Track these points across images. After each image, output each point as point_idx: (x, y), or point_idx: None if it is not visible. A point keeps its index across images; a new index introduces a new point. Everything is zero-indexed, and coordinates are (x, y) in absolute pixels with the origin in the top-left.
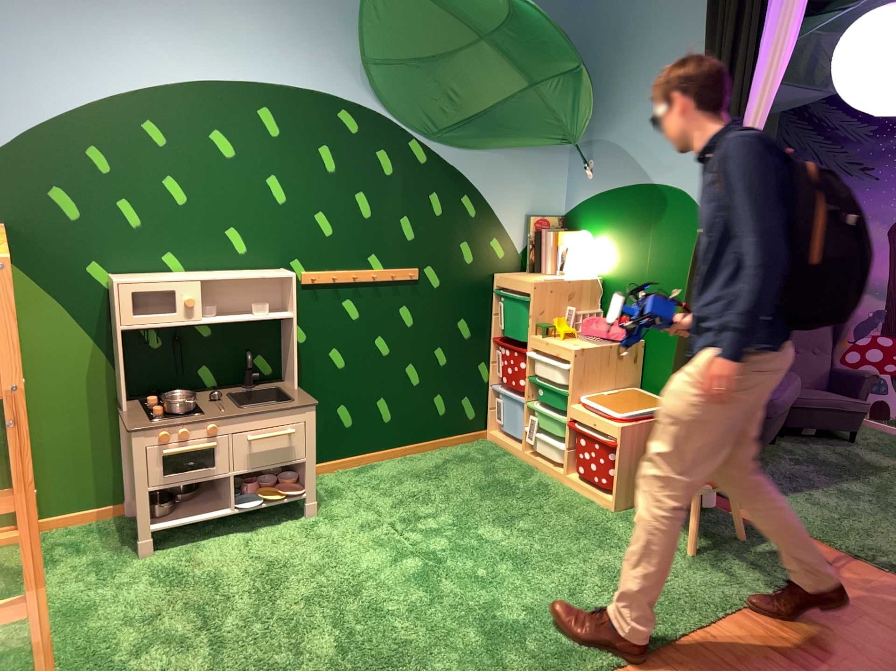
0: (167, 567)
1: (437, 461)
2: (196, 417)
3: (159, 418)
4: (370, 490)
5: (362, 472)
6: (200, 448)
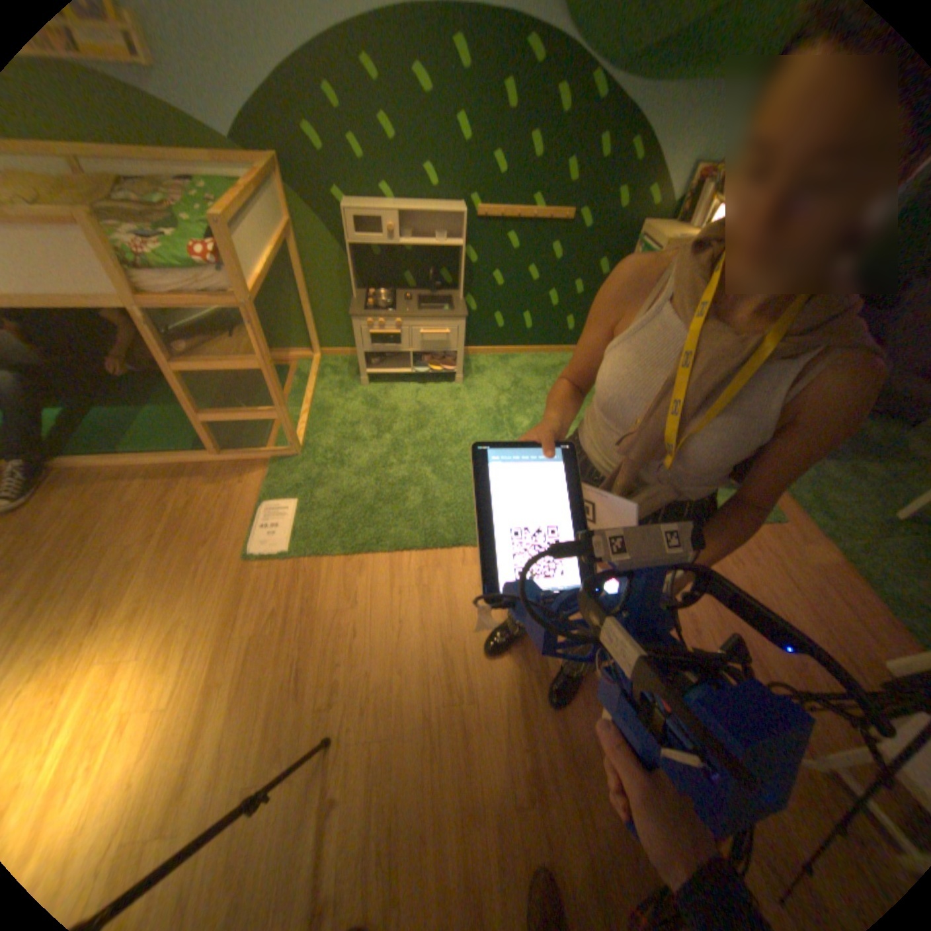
0: (367, 398)
1: (555, 365)
2: (385, 315)
3: (366, 310)
4: (500, 376)
5: (501, 362)
6: (386, 335)
